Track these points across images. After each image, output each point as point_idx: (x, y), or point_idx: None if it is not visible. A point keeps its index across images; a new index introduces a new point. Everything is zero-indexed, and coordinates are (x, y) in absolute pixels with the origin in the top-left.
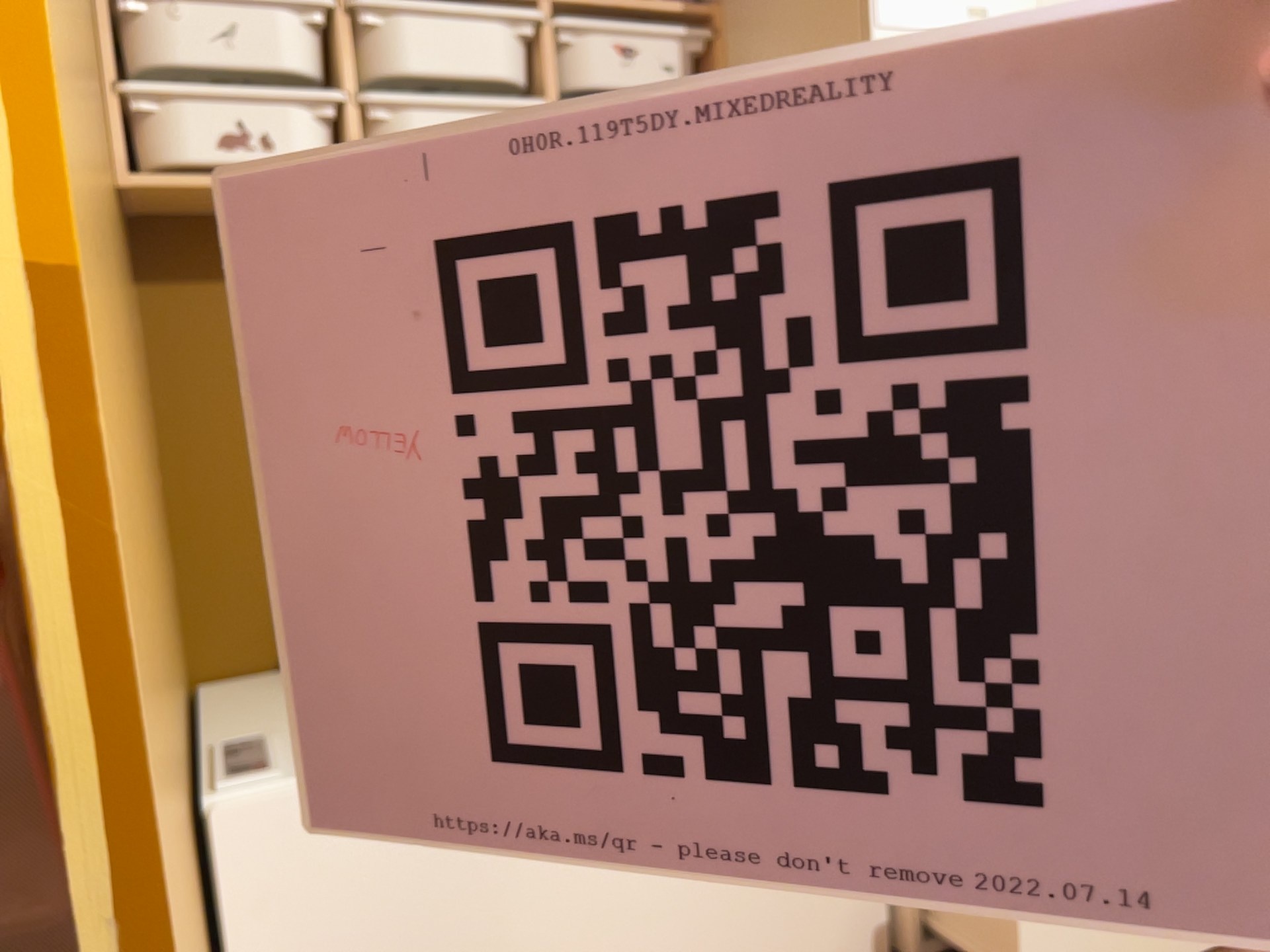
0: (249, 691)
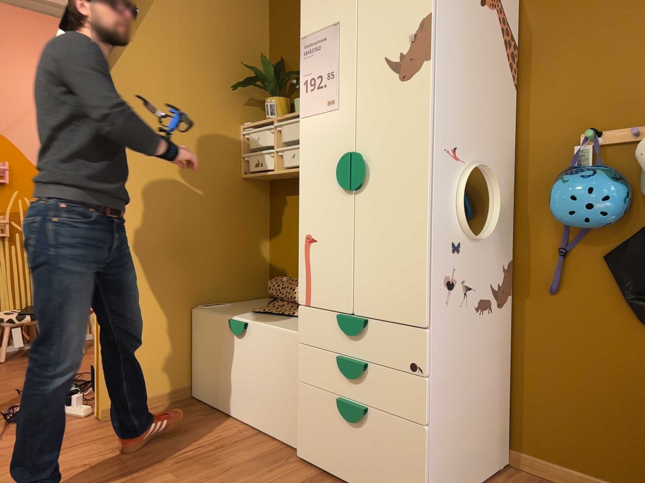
0: (264, 300)
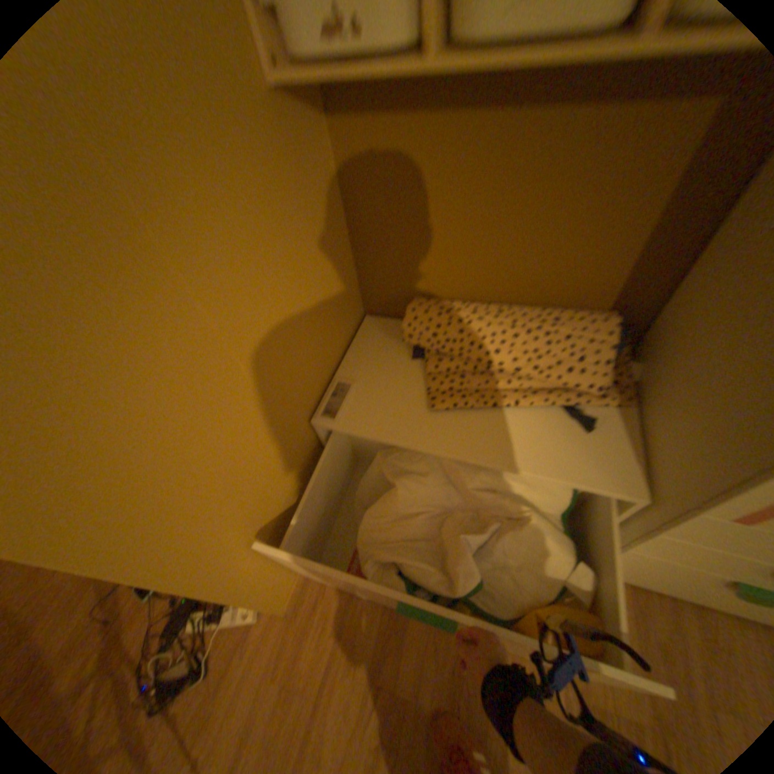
0: (376, 330)
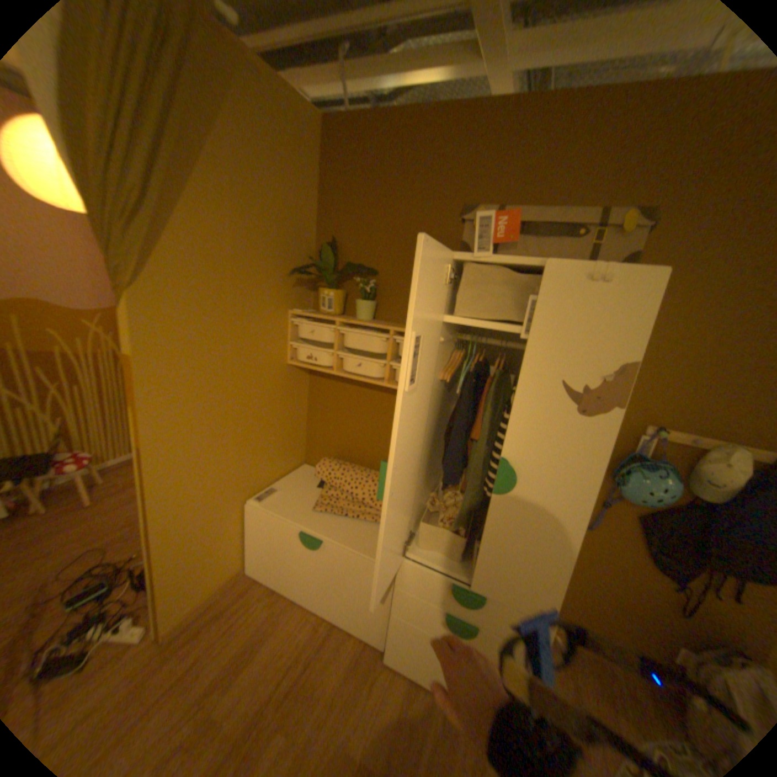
0: (306, 472)
